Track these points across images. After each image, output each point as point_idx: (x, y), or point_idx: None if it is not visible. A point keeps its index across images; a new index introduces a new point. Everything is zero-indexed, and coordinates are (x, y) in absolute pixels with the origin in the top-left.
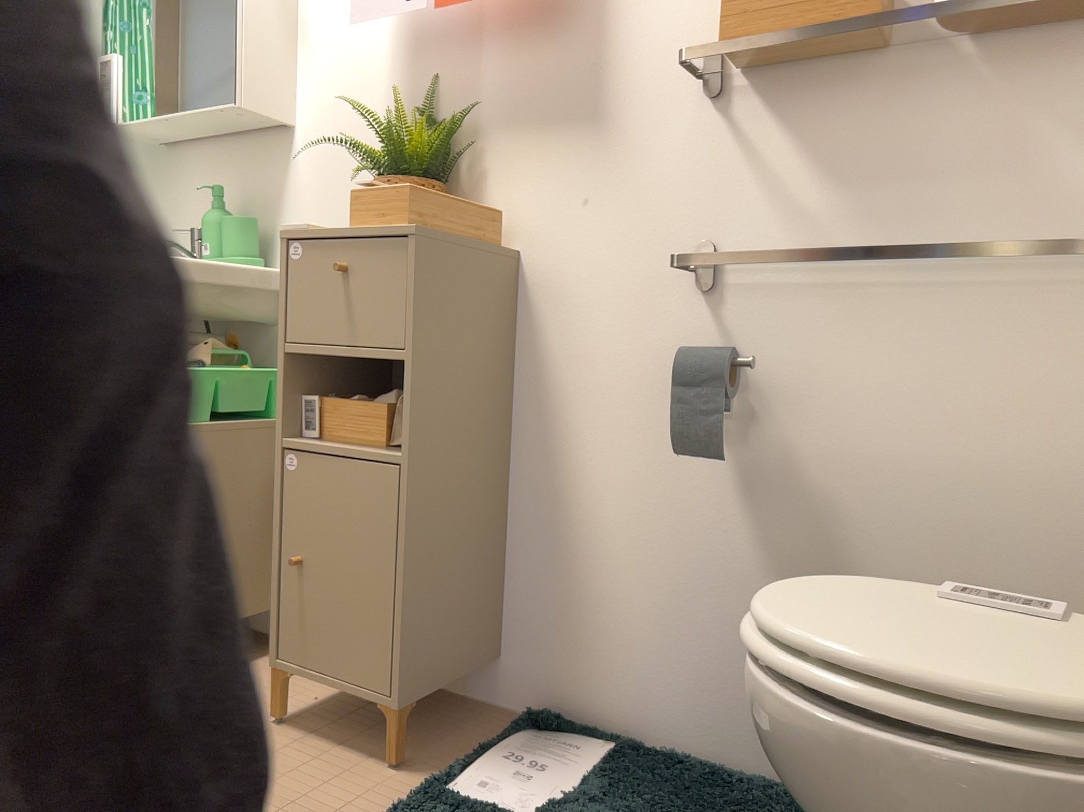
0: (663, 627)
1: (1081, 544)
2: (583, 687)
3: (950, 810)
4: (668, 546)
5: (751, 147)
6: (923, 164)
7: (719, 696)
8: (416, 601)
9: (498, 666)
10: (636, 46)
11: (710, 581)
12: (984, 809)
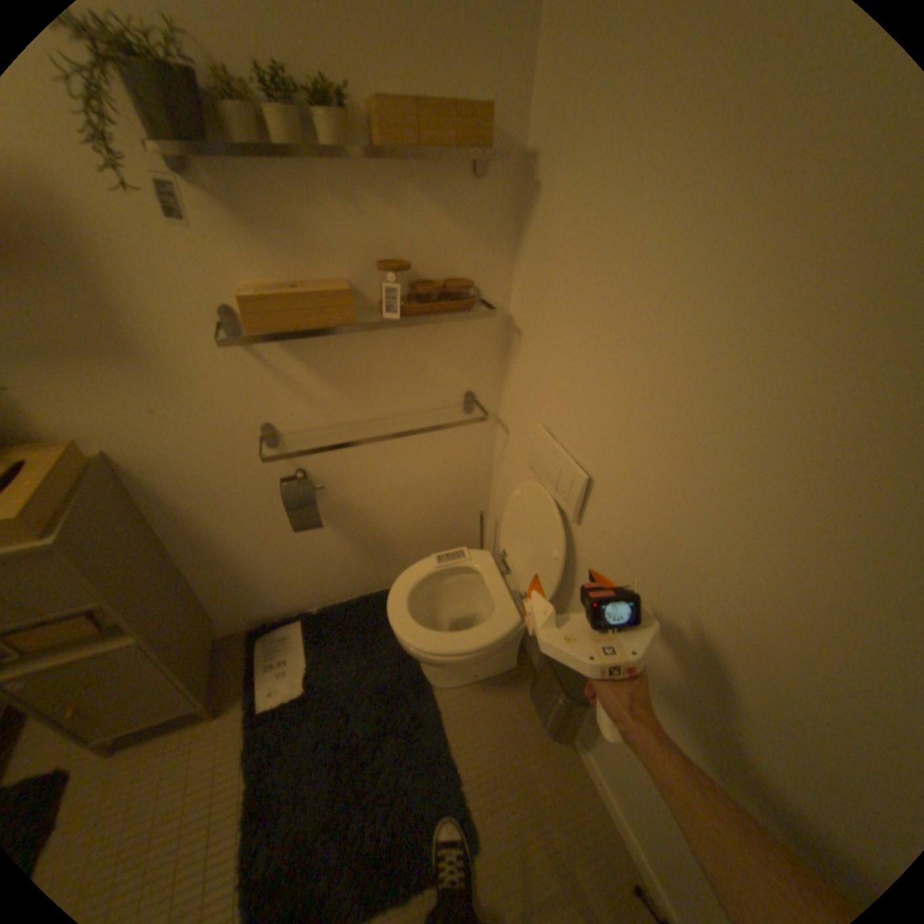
0: (302, 575)
1: (452, 493)
2: (268, 609)
3: (479, 658)
4: (293, 550)
5: (278, 369)
6: (379, 373)
7: (335, 582)
8: (184, 670)
9: (214, 626)
10: (146, 297)
11: (319, 553)
12: (487, 654)
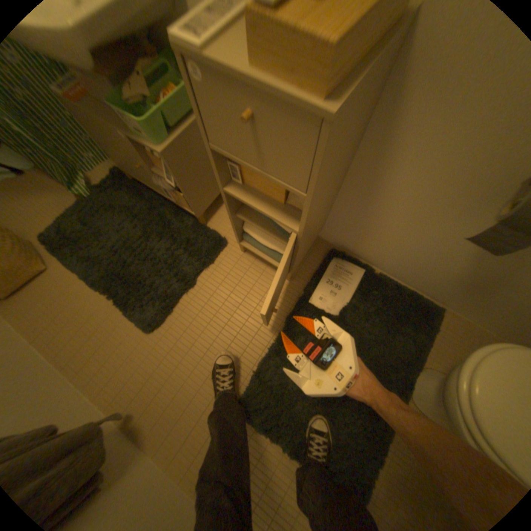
0: (403, 251)
1: None
2: (357, 247)
3: None
4: (424, 235)
5: None
6: None
7: (414, 271)
8: (301, 256)
9: (322, 229)
10: None
11: (437, 251)
12: None
